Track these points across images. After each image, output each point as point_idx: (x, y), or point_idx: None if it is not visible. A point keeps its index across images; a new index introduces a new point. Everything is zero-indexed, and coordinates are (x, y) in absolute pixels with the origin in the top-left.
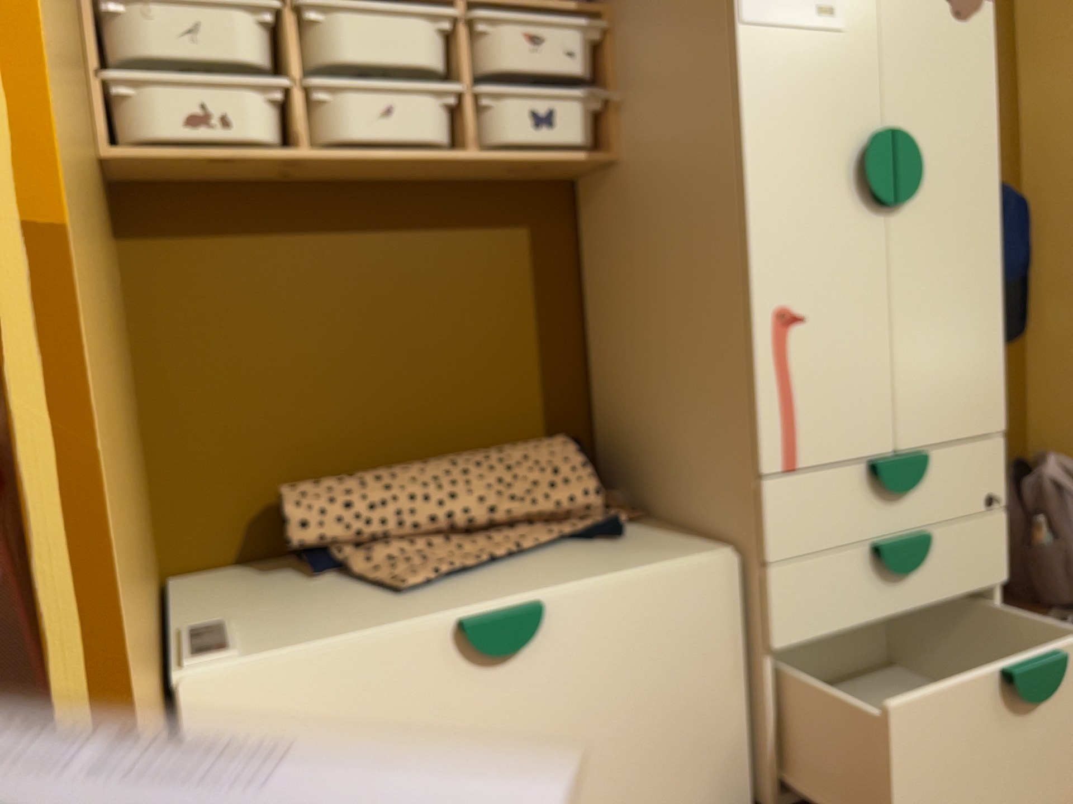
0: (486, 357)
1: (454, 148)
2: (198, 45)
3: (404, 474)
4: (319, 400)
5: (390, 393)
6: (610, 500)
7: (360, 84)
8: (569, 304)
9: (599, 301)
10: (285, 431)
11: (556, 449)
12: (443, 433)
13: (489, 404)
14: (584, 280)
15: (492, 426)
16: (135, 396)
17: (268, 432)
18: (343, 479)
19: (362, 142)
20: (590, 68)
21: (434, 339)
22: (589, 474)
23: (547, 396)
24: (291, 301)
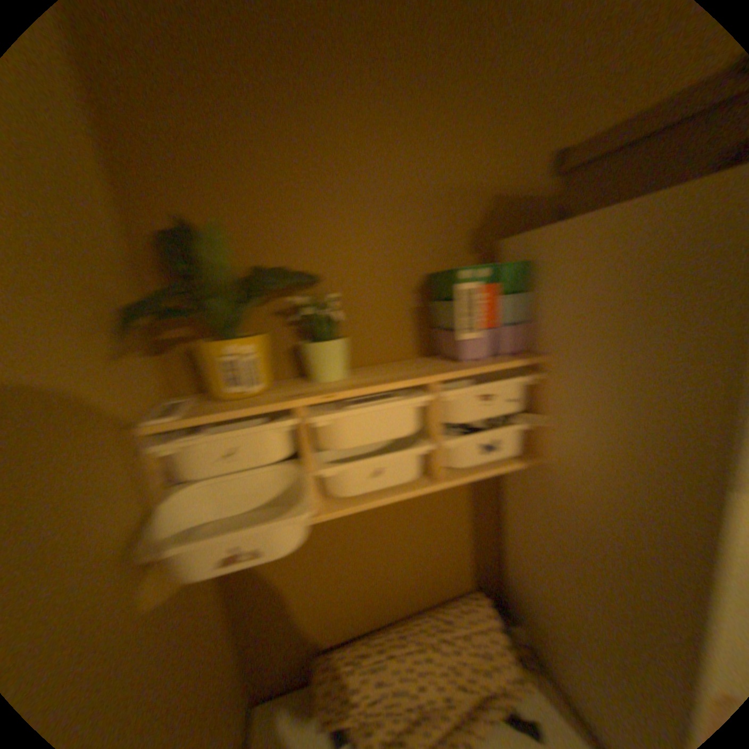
0: (438, 550)
1: (427, 482)
2: (237, 464)
3: (389, 660)
4: (337, 594)
5: (379, 581)
6: (517, 649)
7: (359, 465)
8: (490, 509)
9: (513, 515)
10: (317, 614)
11: (485, 626)
12: (411, 595)
13: (440, 574)
14: (501, 495)
15: (440, 585)
16: (225, 622)
17: (307, 617)
18: (352, 664)
19: (361, 498)
20: (527, 401)
21: (406, 546)
22: (506, 643)
23: (474, 562)
24: (318, 544)
